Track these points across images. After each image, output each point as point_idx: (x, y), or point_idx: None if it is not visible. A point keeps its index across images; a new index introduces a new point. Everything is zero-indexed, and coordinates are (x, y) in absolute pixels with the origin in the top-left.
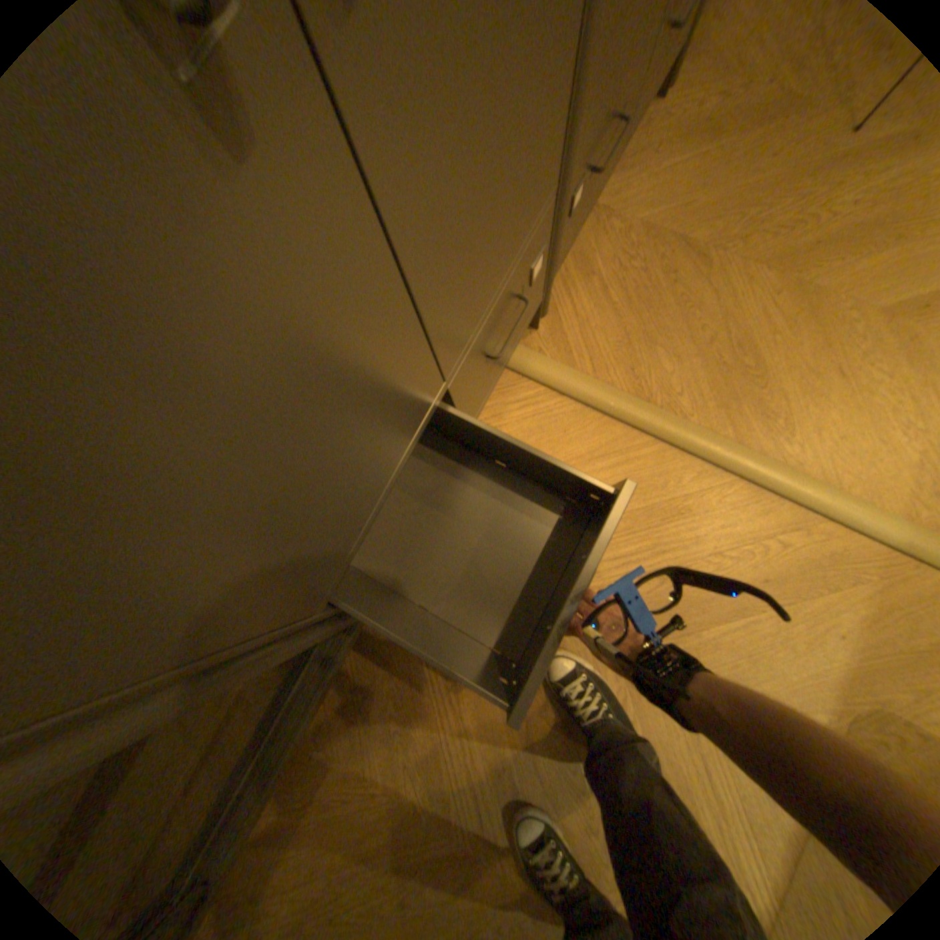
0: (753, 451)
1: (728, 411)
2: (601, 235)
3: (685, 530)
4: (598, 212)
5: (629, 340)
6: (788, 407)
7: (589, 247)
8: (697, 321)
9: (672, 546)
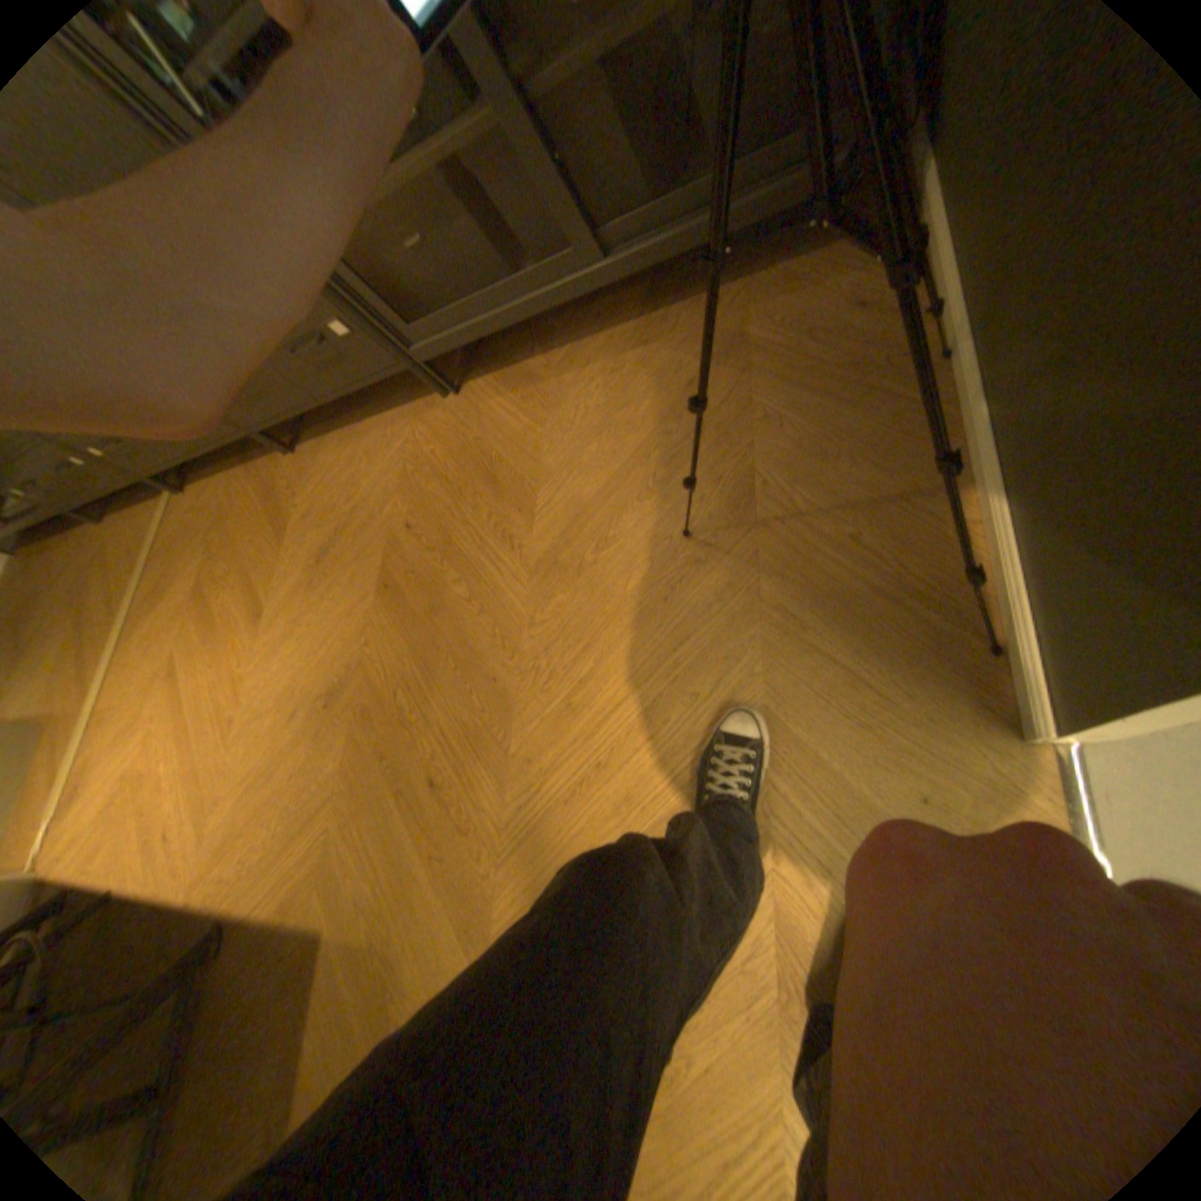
0: (124, 625)
1: (141, 604)
2: (218, 487)
3: (105, 617)
4: (228, 476)
5: (172, 538)
6: (140, 631)
7: (212, 487)
8: (177, 563)
9: (101, 615)
